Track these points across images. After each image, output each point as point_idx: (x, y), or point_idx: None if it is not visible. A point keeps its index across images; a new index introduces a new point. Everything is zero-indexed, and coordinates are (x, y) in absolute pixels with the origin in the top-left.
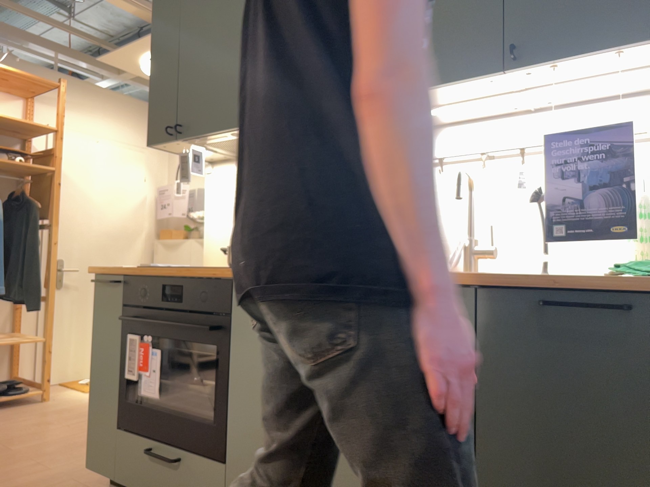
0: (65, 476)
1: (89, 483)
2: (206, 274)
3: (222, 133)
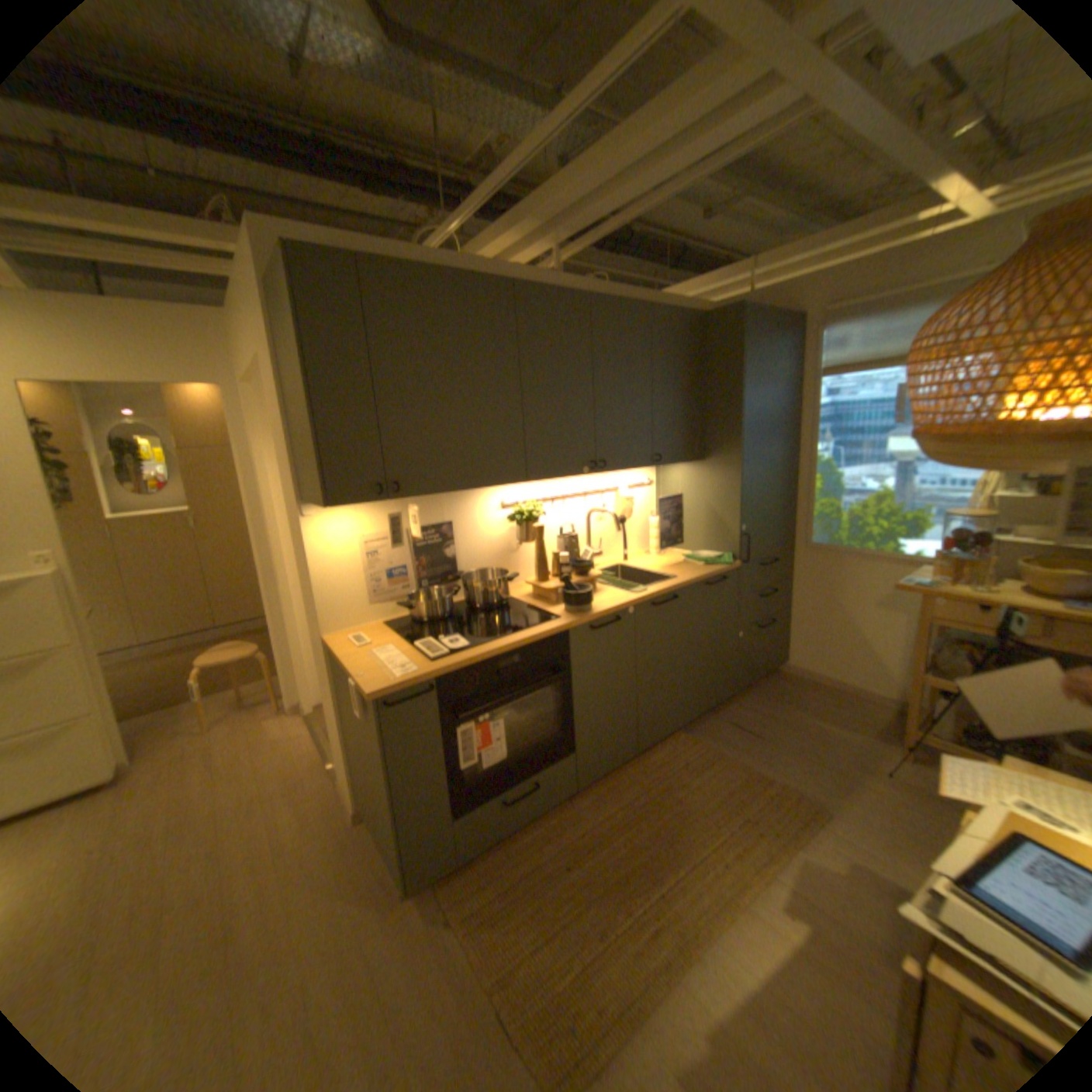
0: (335, 956)
1: (380, 922)
2: (540, 634)
3: (452, 492)
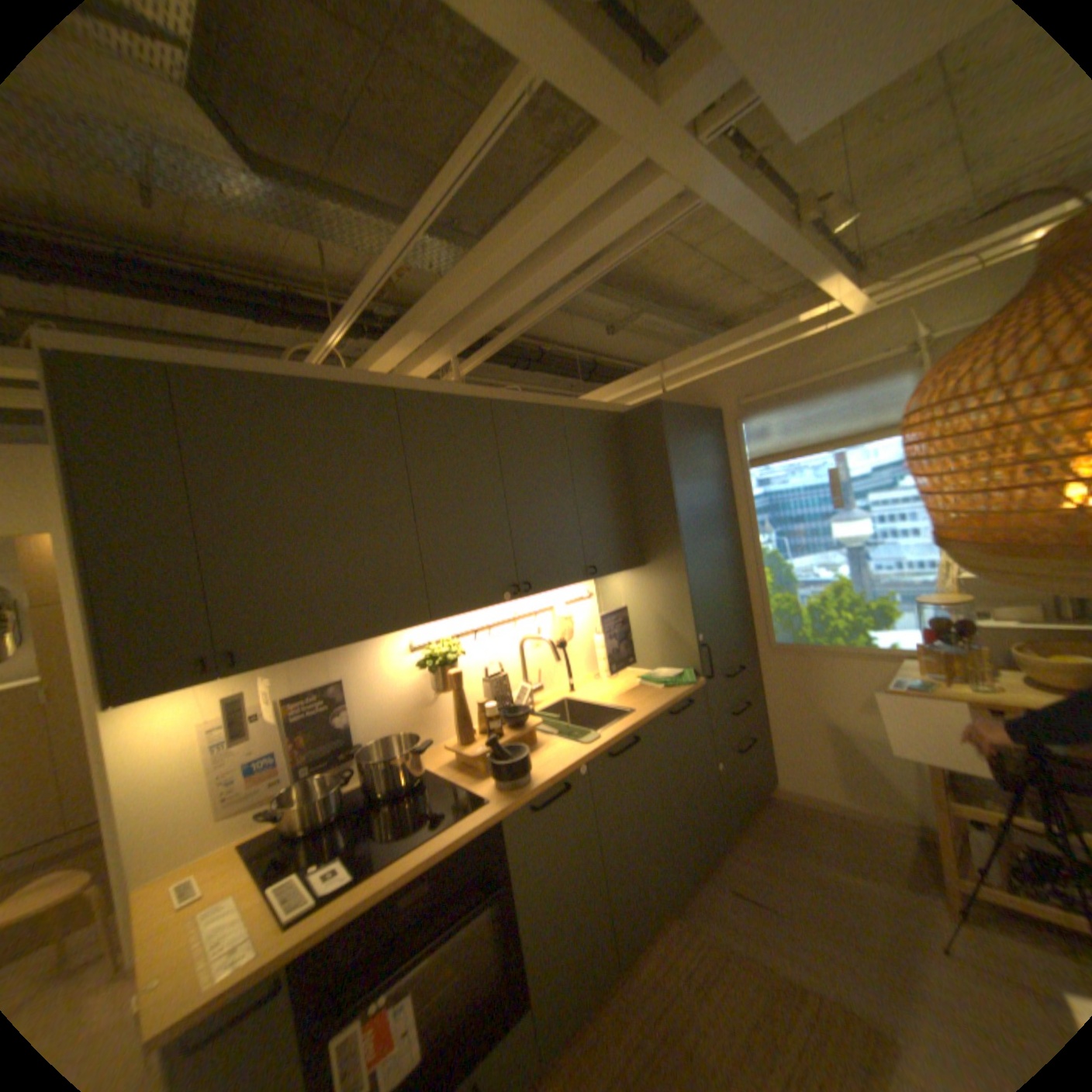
0: None
1: None
2: (460, 838)
3: (325, 650)
